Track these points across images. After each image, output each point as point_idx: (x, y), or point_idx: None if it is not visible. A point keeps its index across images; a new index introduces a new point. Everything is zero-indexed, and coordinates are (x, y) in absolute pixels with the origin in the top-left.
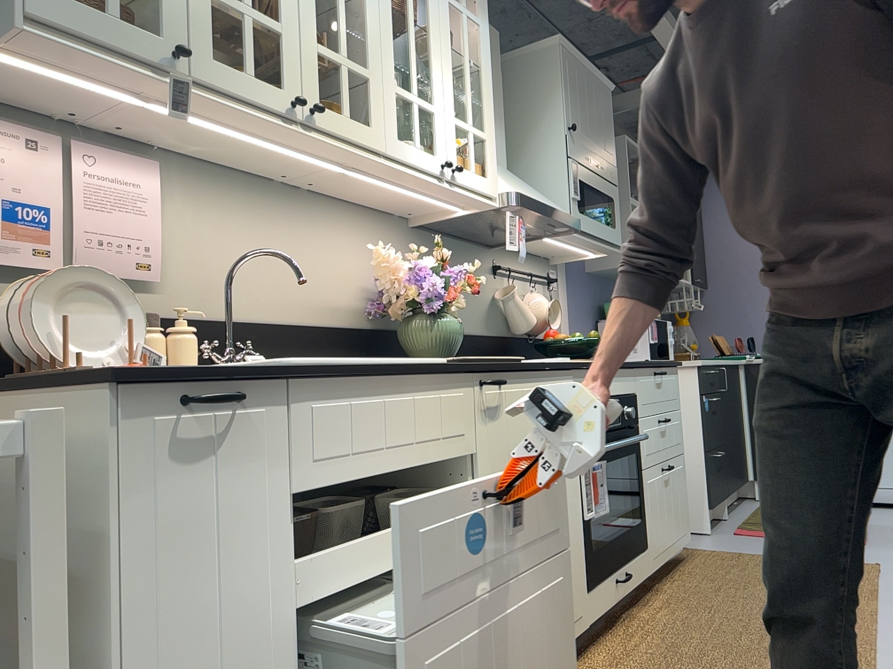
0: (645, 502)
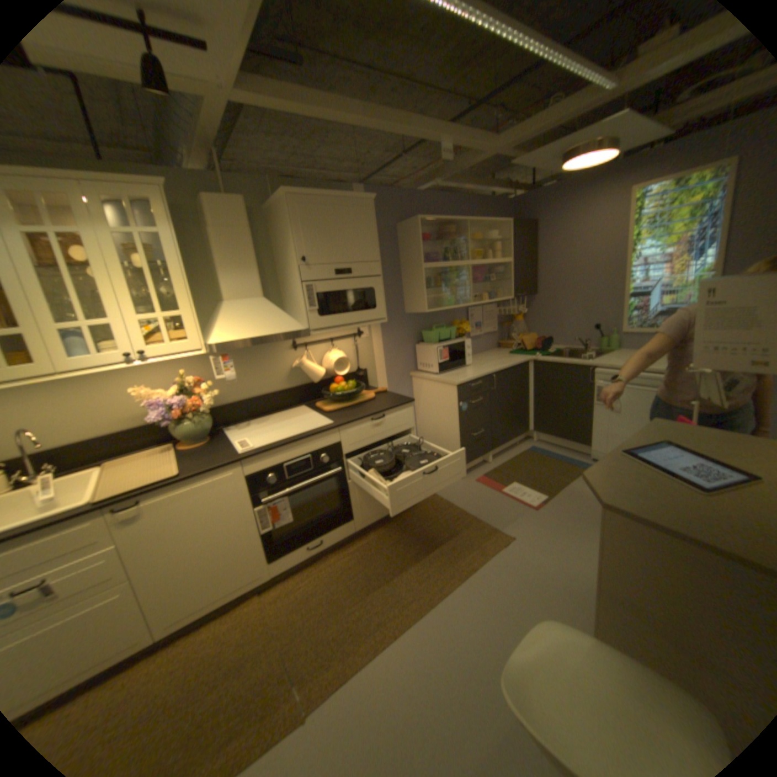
0: (350, 498)
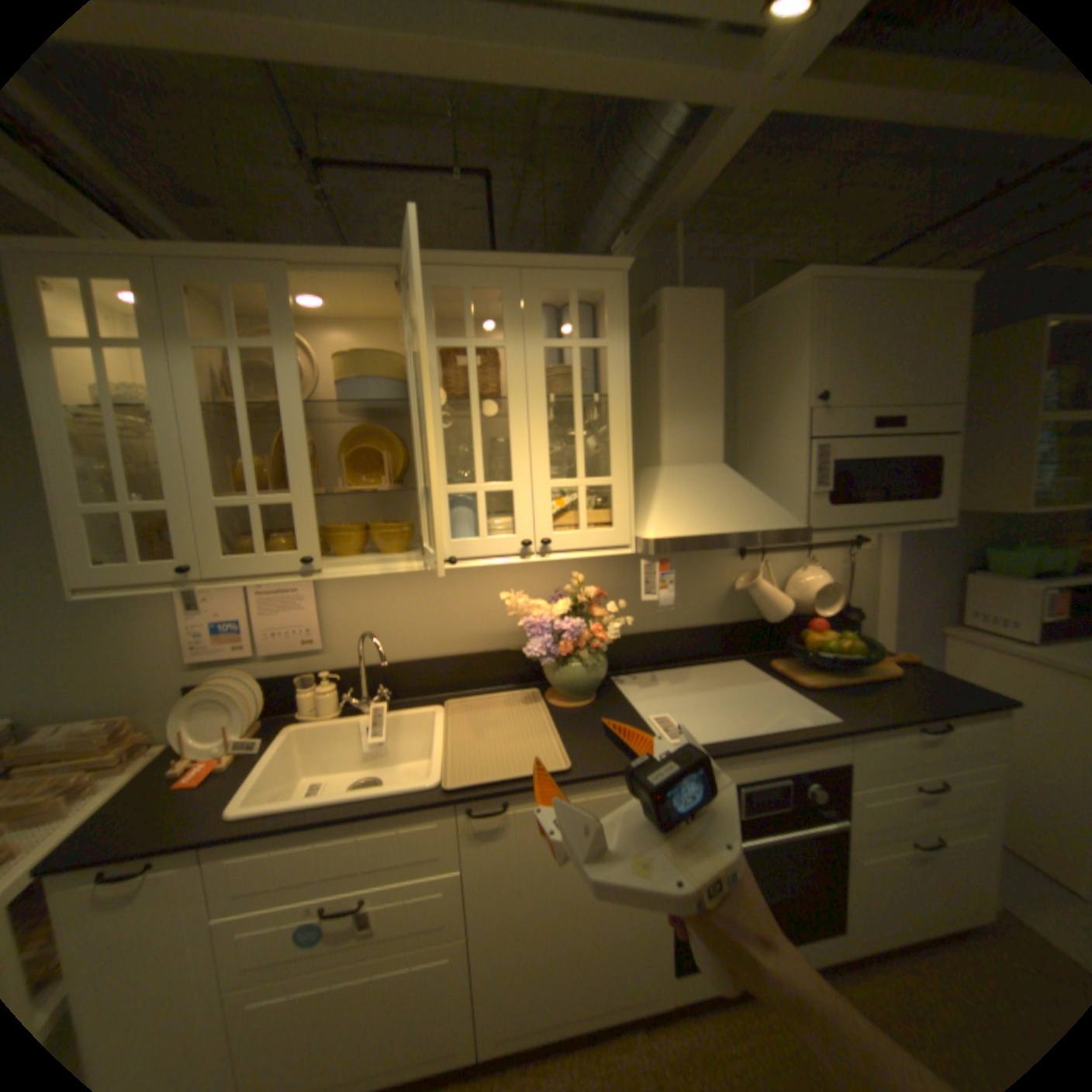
0: (849, 887)
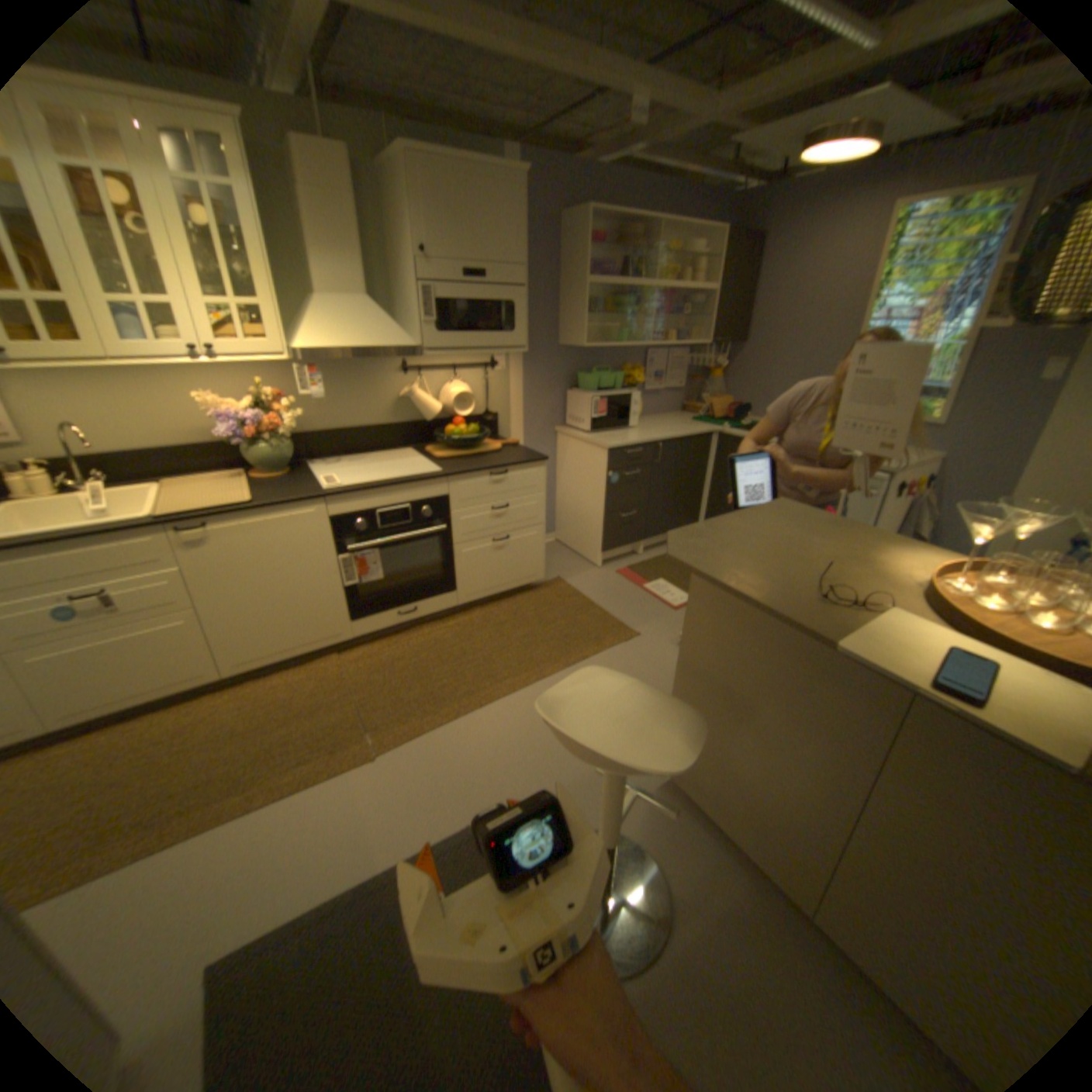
0: (456, 564)
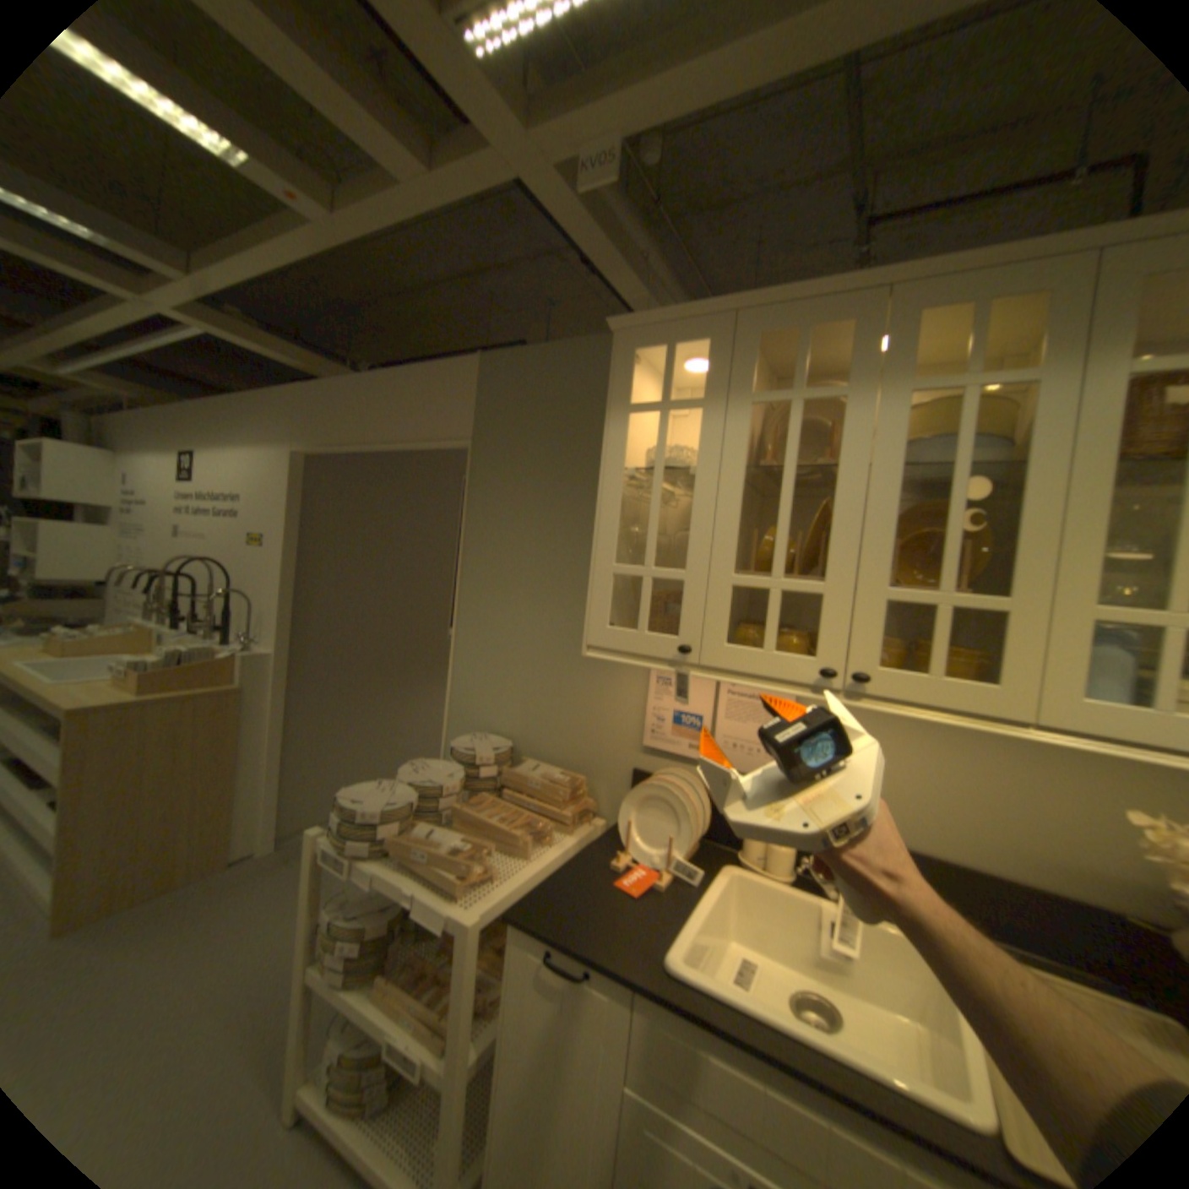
0: None
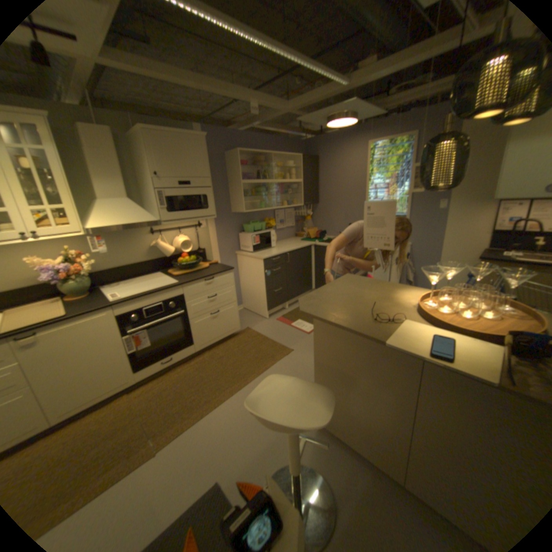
0: (192, 330)
